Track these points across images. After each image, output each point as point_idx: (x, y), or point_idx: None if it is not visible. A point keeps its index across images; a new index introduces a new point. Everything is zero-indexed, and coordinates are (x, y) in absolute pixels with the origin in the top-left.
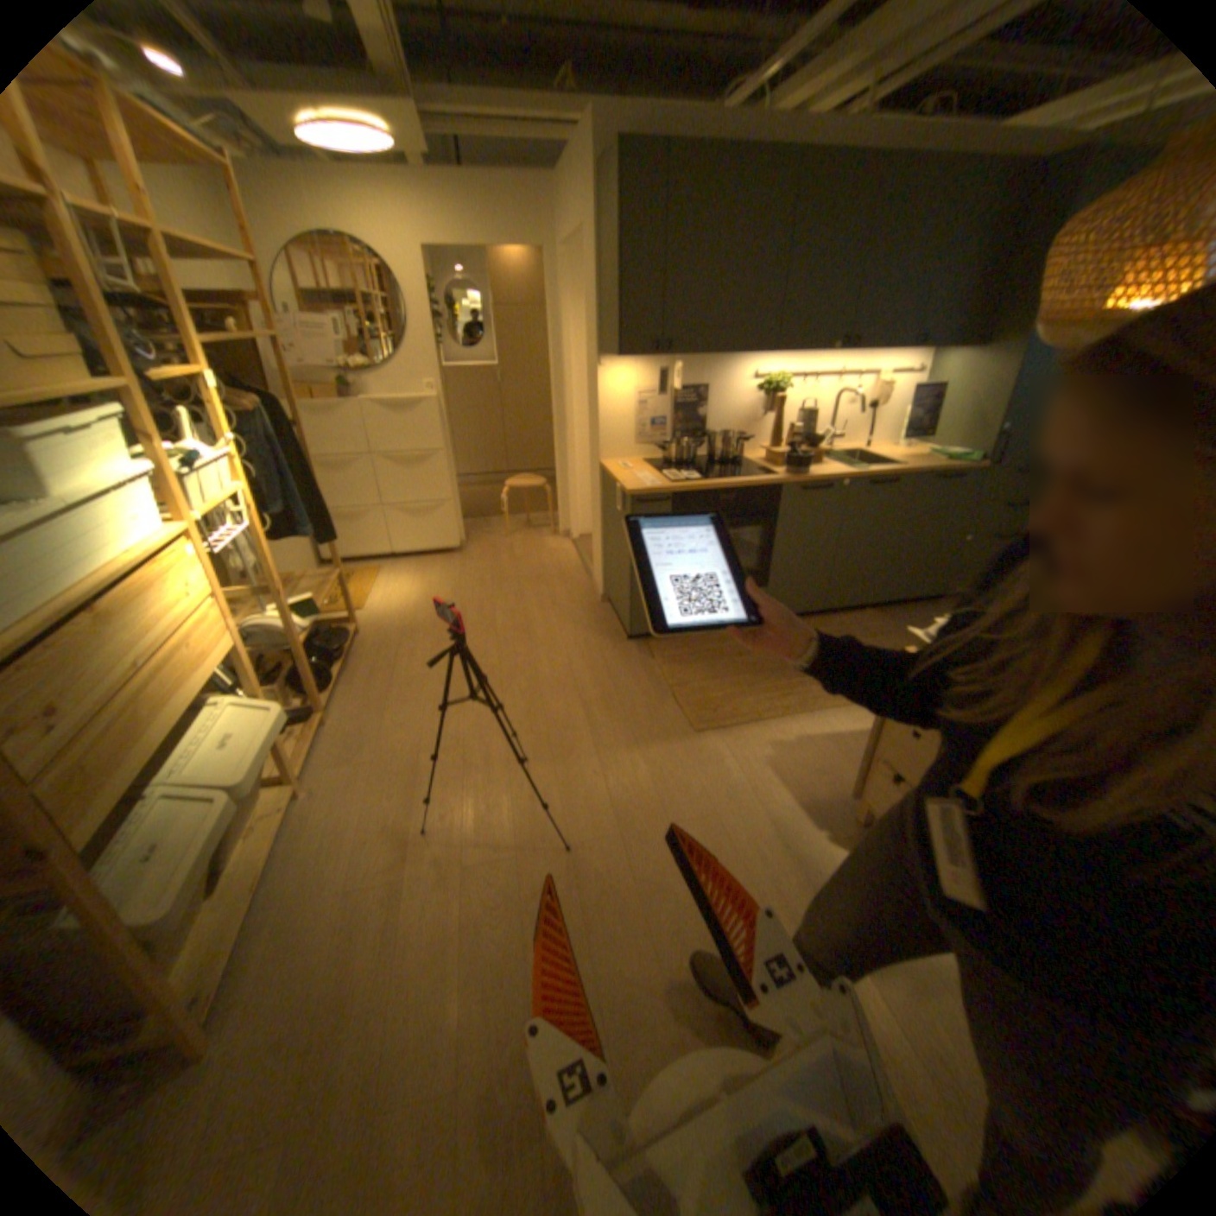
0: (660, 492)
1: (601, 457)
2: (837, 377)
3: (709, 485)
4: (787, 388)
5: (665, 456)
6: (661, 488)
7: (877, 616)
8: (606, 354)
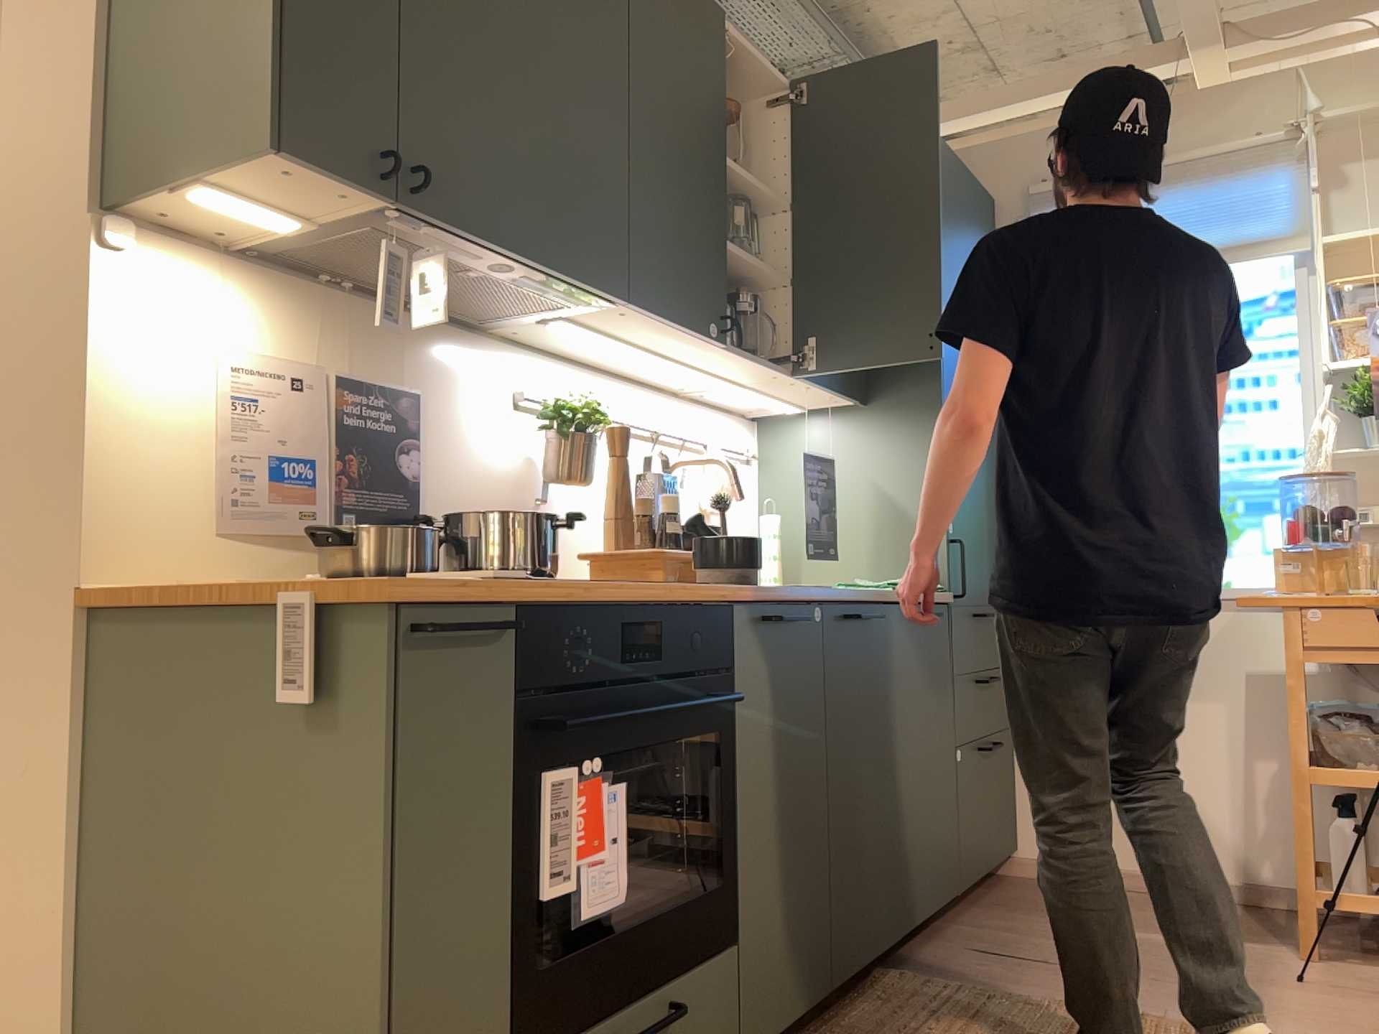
0: (490, 594)
1: (93, 568)
2: (638, 449)
3: (598, 592)
4: (597, 431)
5: (347, 566)
6: (478, 586)
7: (909, 977)
8: (133, 218)
